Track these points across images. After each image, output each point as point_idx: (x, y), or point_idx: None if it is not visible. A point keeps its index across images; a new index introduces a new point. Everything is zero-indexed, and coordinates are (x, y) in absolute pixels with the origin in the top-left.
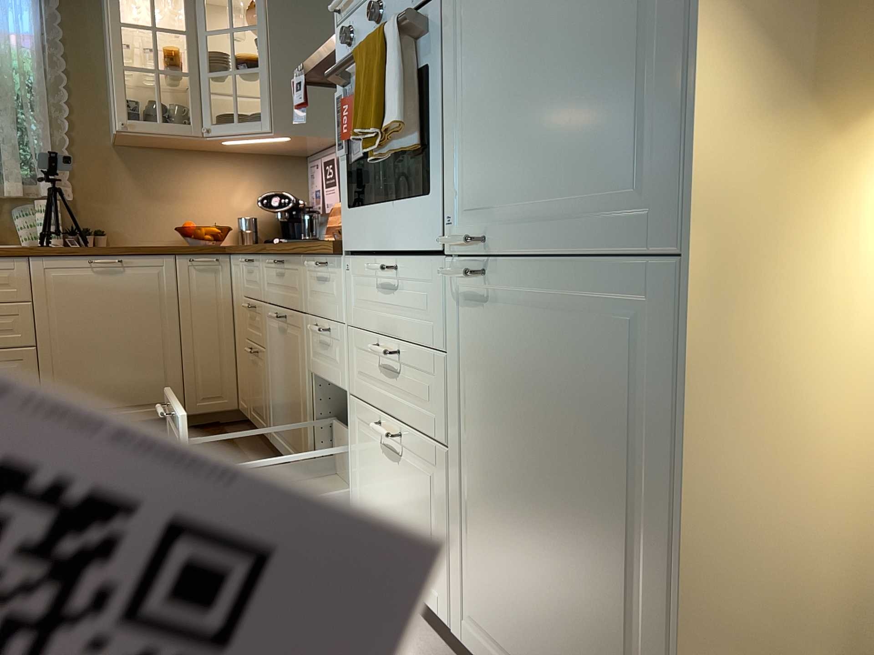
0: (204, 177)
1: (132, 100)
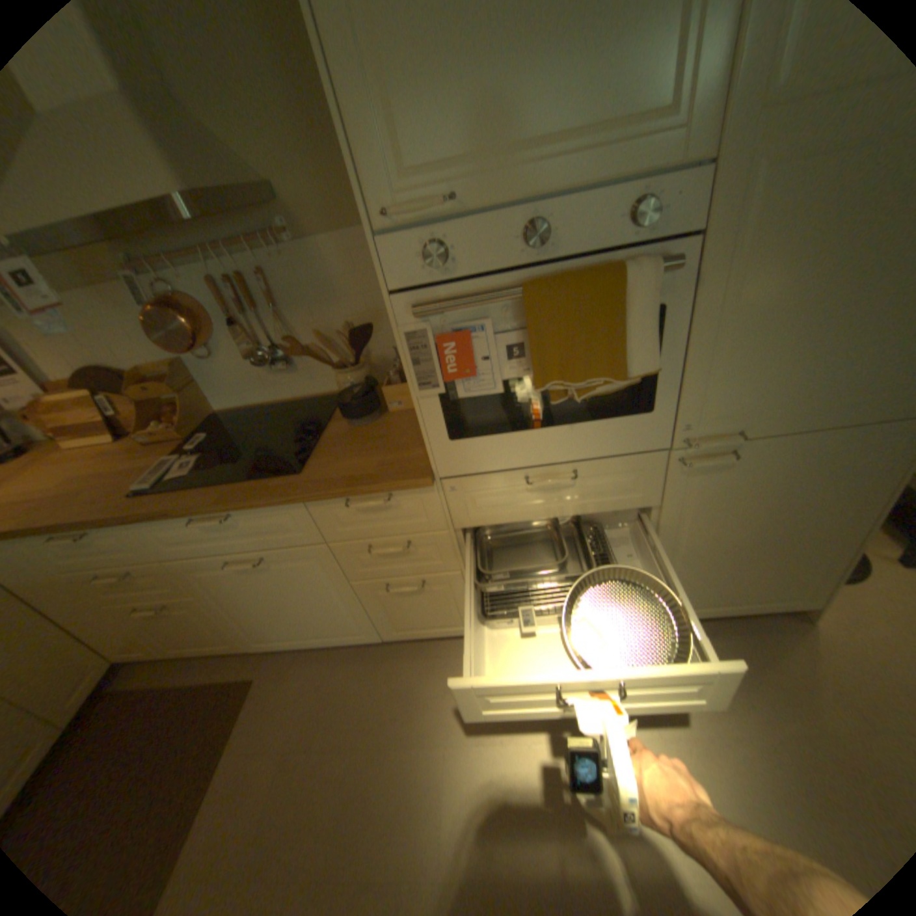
0: None
1: None
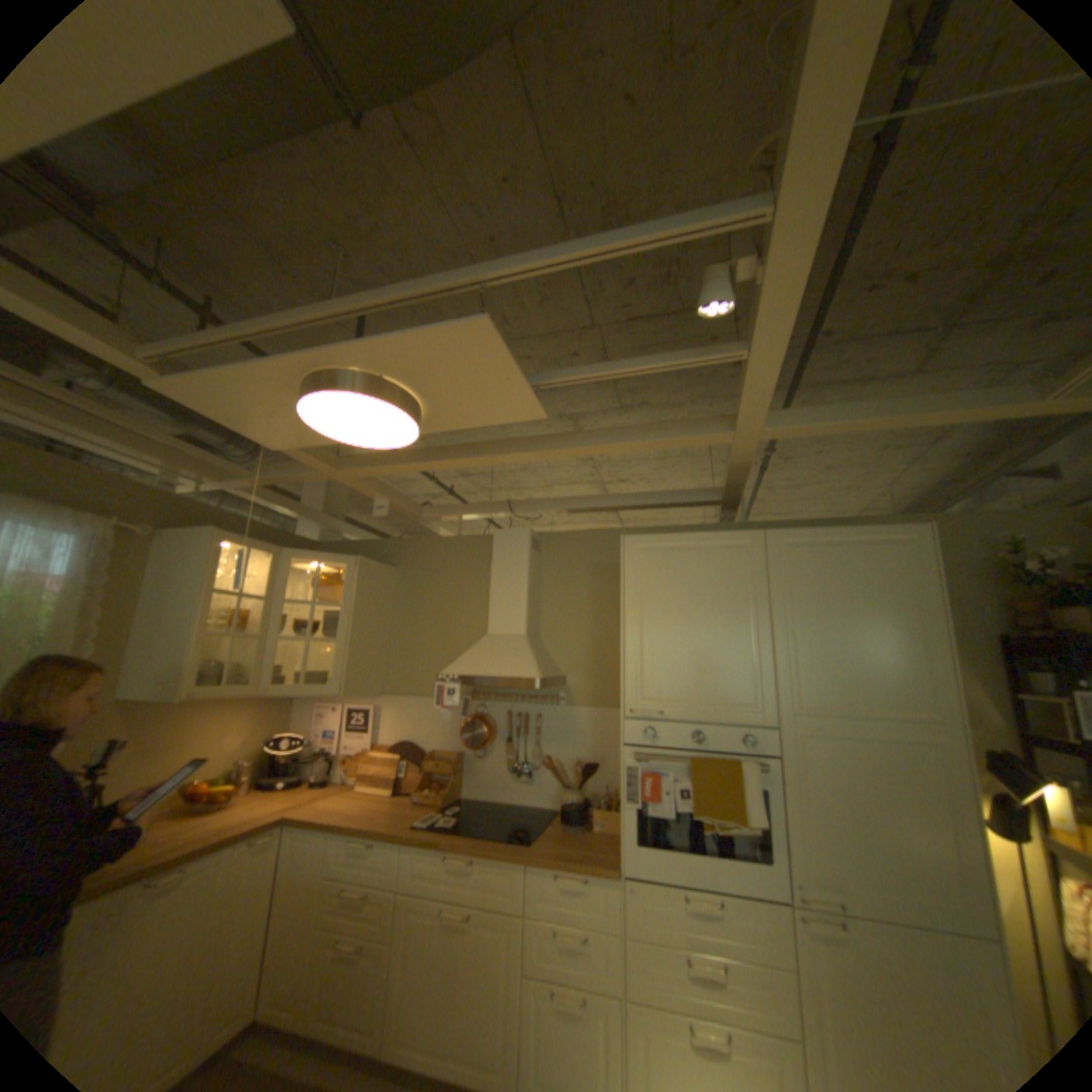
0: (202, 725)
1: (196, 666)
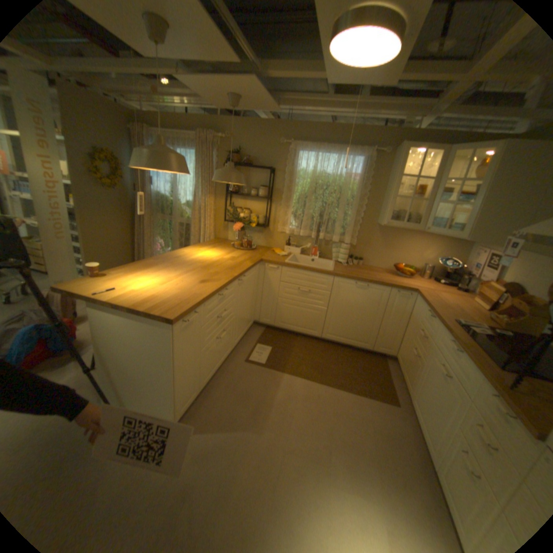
0: (414, 242)
1: (395, 210)
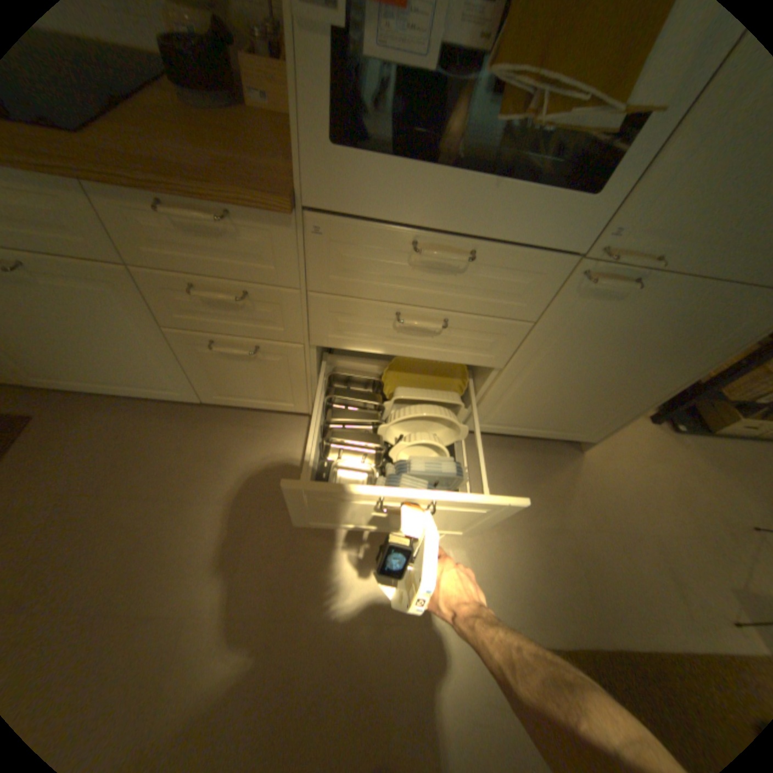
0: None
1: None
